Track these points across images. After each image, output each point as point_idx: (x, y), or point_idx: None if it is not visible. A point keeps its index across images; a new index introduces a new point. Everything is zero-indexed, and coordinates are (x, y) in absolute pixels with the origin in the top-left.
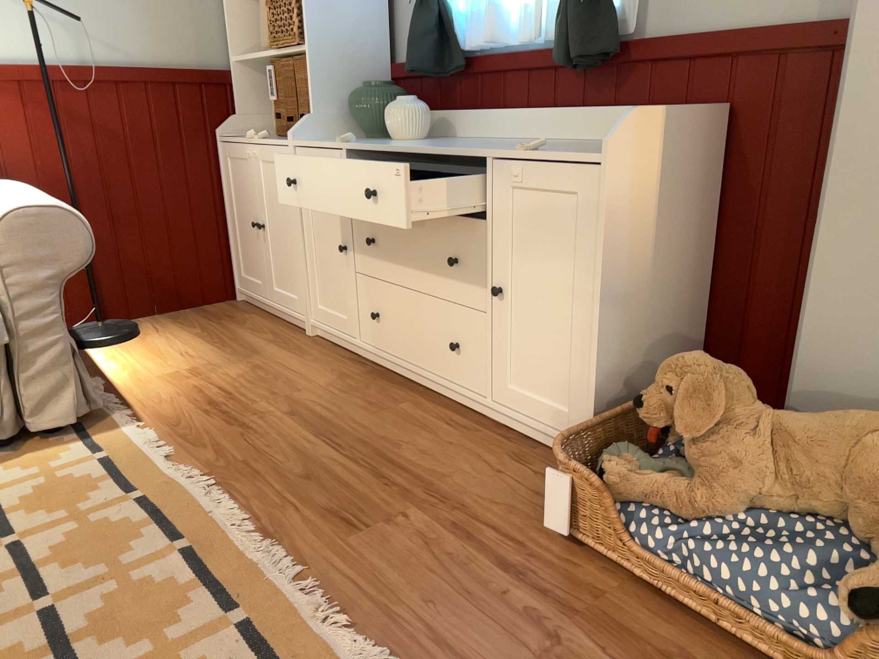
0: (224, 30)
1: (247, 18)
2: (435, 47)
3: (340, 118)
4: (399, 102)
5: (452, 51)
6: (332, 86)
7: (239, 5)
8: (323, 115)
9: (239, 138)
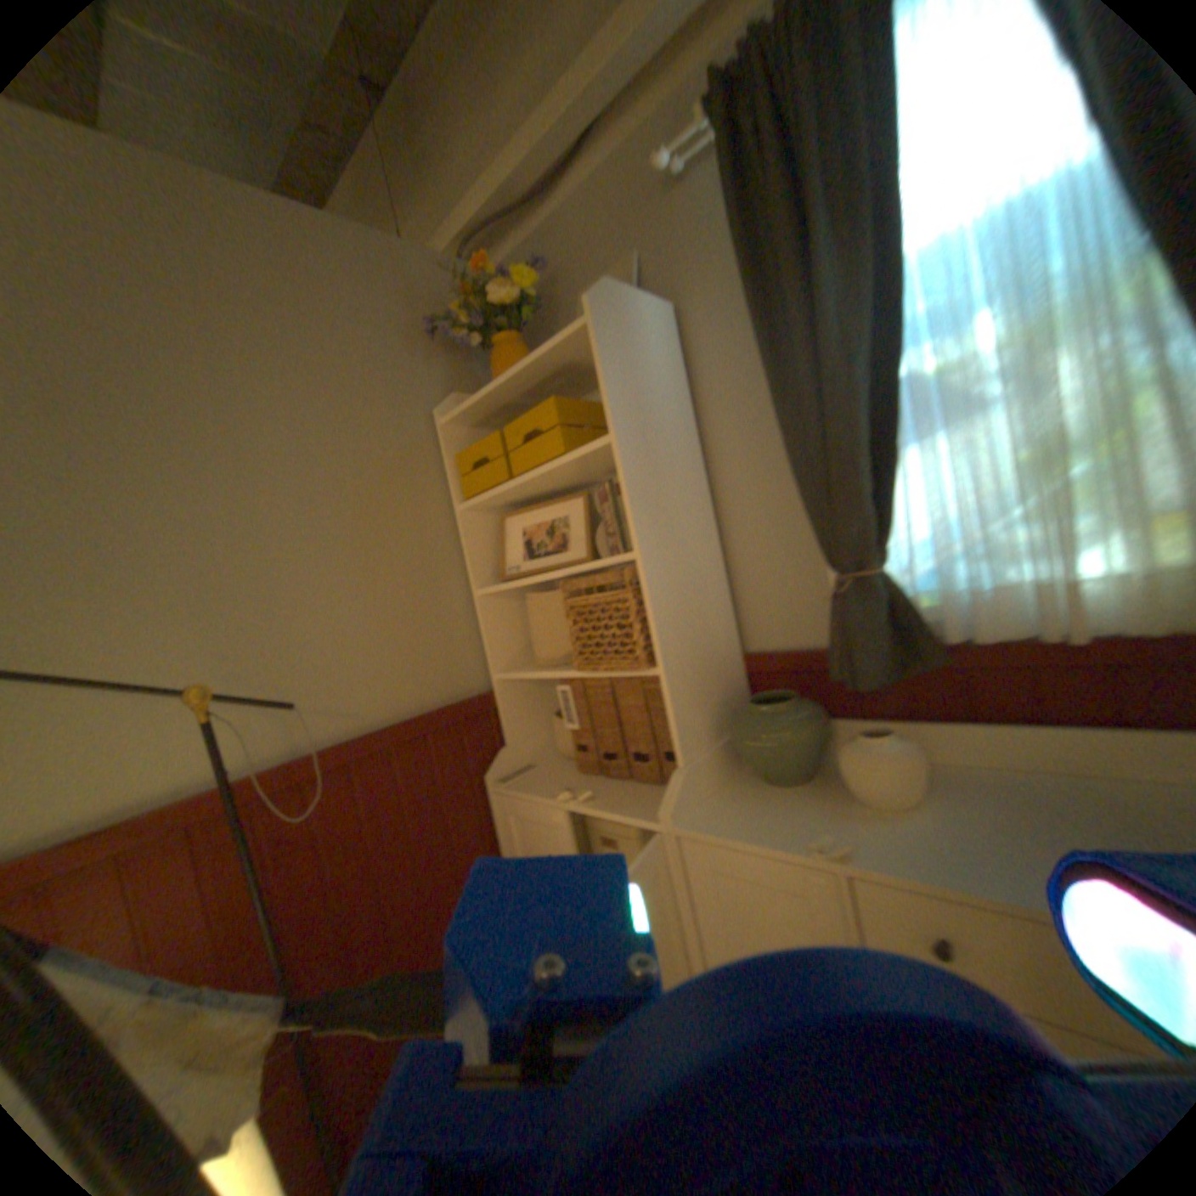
0: (480, 636)
1: (507, 614)
2: (899, 639)
3: (719, 754)
4: (886, 744)
5: (918, 638)
6: (700, 710)
7: (497, 602)
8: (700, 758)
9: (523, 778)
